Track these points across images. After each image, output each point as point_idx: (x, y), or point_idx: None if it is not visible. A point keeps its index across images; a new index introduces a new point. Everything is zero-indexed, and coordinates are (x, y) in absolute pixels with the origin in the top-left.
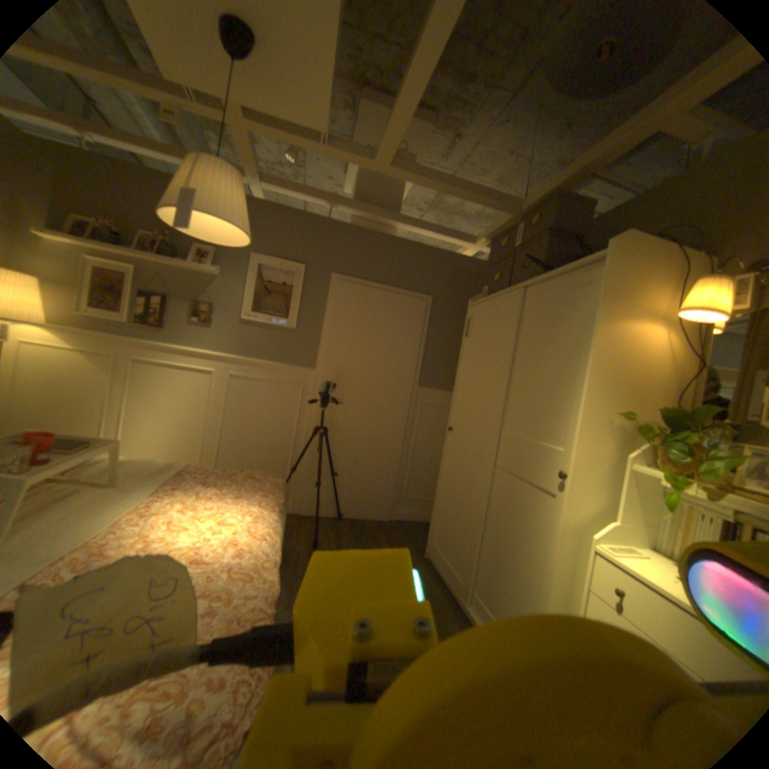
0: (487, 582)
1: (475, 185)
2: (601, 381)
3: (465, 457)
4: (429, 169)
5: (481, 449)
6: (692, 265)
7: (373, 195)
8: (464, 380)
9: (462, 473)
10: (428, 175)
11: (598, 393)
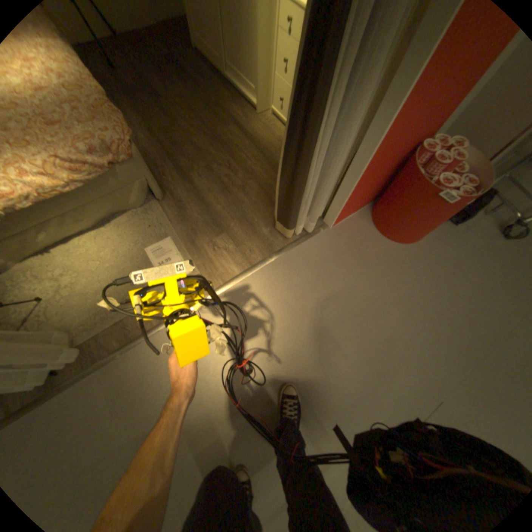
0: (231, 48)
1: None
2: None
3: None
4: None
5: None
6: None
7: None
8: None
9: None
10: None
11: None
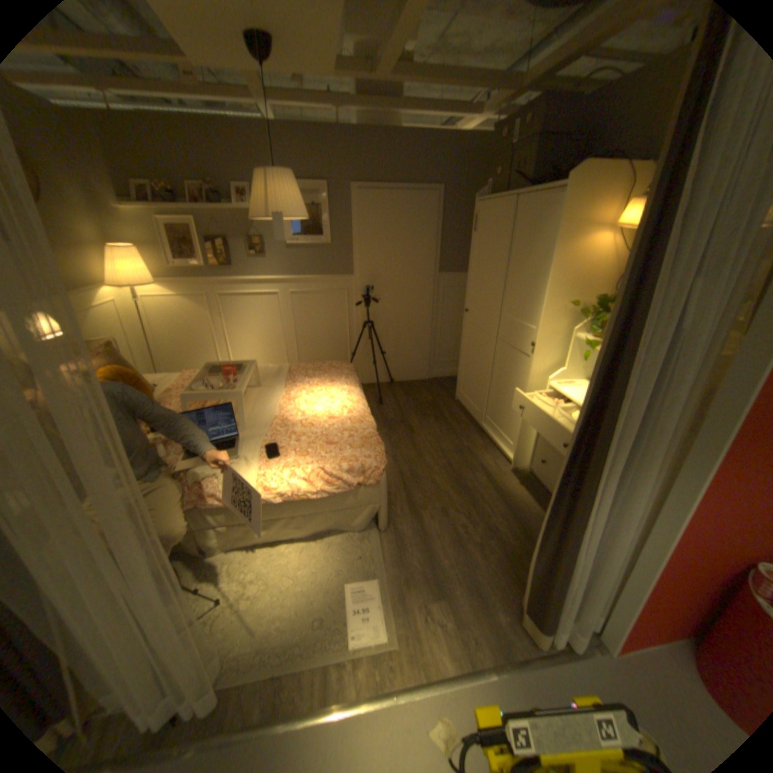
0: (494, 408)
1: (474, 70)
2: (559, 281)
3: (478, 332)
4: (427, 66)
5: (488, 326)
6: (639, 174)
7: (373, 80)
8: (475, 270)
9: (476, 342)
10: (427, 74)
11: (557, 290)
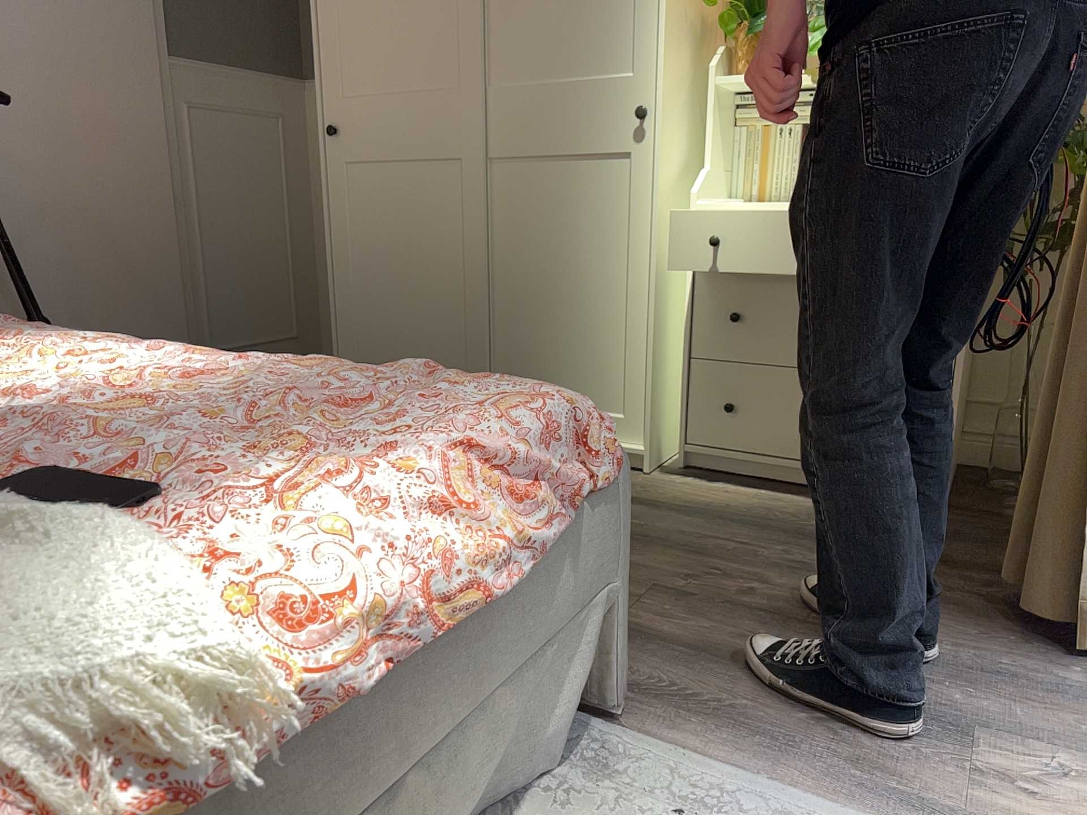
0: (521, 361)
1: None
2: None
3: (401, 175)
4: None
5: (448, 139)
6: None
7: None
8: (345, 8)
9: (402, 208)
10: None
11: None
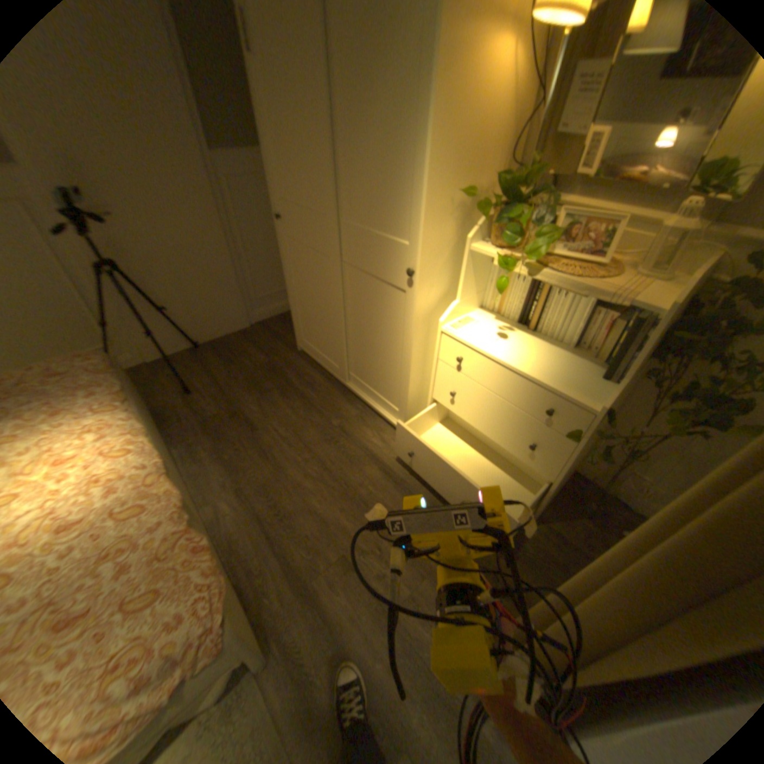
0: (359, 363)
1: None
2: (443, 149)
3: (306, 252)
4: None
5: (322, 243)
6: None
7: None
8: (271, 138)
9: (308, 269)
10: None
11: (440, 168)
